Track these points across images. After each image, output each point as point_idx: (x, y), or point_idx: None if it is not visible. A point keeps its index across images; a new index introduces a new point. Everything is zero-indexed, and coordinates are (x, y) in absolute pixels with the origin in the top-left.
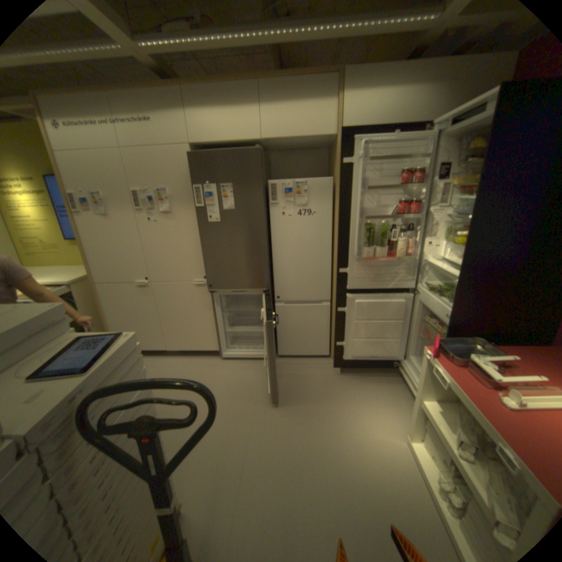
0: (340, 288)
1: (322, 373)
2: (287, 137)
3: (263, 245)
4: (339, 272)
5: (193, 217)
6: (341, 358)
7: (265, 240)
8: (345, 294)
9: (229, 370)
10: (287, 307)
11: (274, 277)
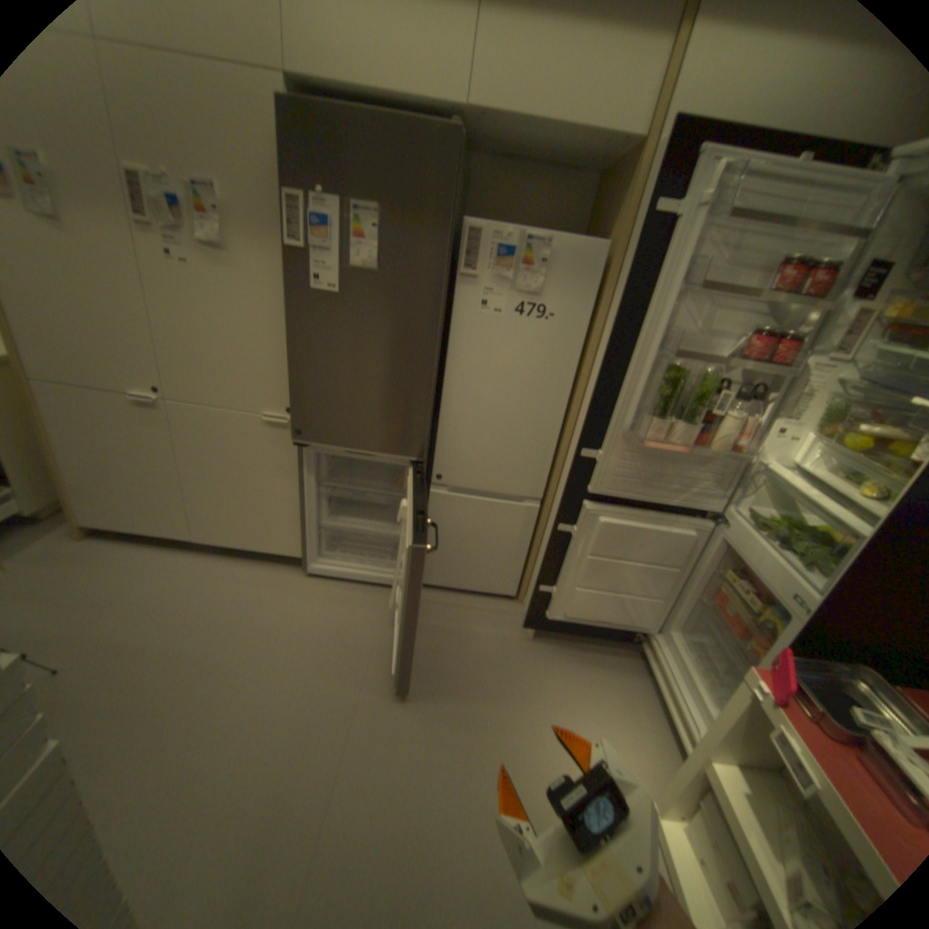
0: (573, 487)
1: (498, 631)
2: (532, 113)
3: (428, 365)
4: (577, 451)
5: (277, 269)
6: (543, 613)
7: (434, 354)
8: (581, 499)
9: (316, 602)
10: (454, 498)
11: (438, 434)
